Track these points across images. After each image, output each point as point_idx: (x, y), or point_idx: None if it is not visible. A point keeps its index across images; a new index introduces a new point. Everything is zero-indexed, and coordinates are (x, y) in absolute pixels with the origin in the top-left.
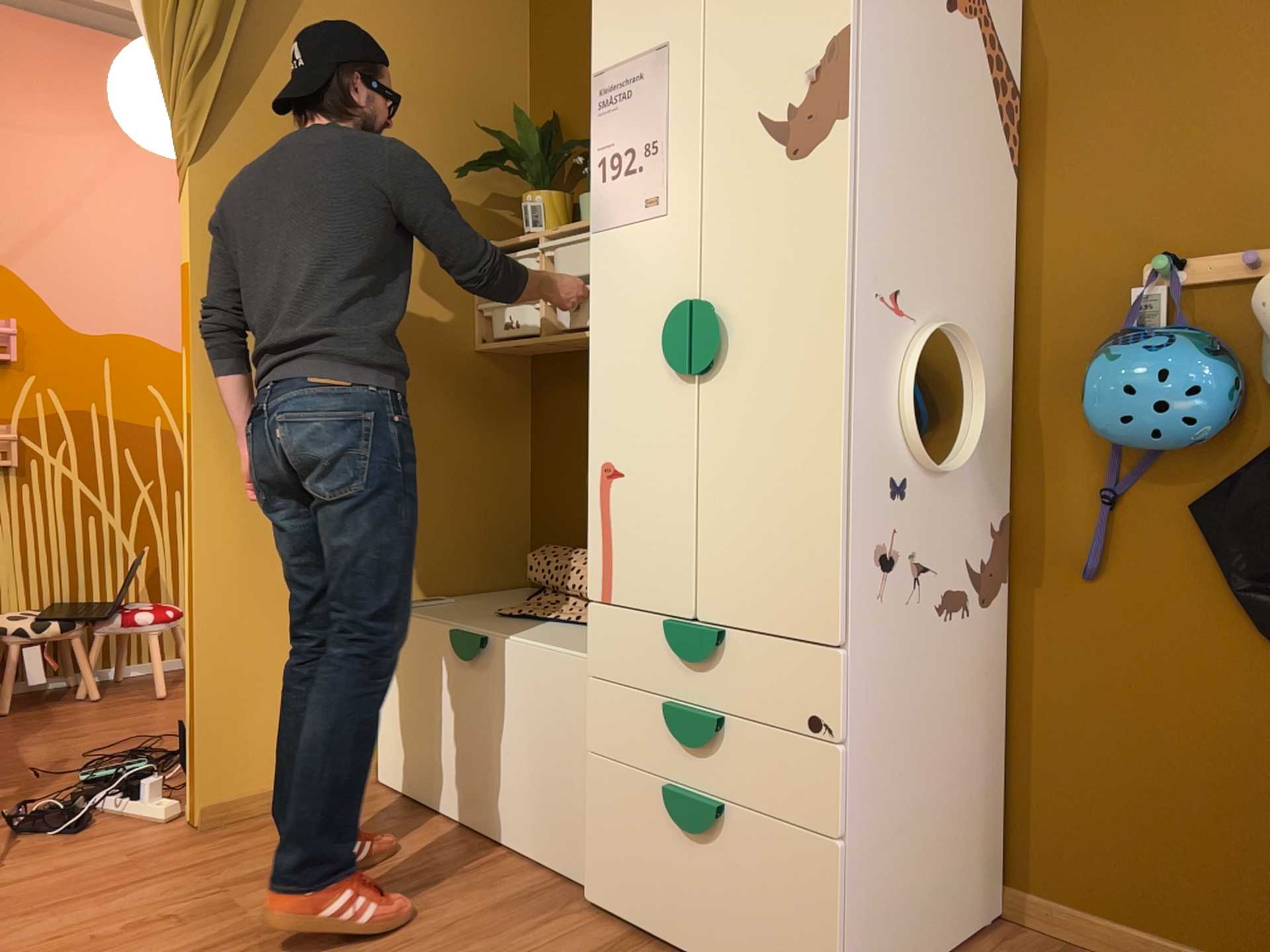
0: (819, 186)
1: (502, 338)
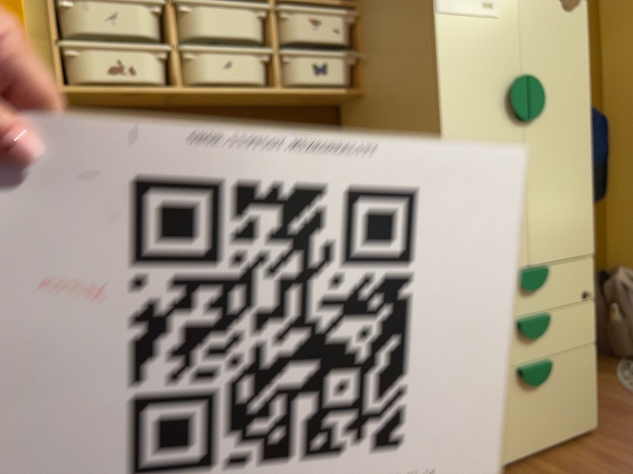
0: (579, 27)
1: (109, 84)
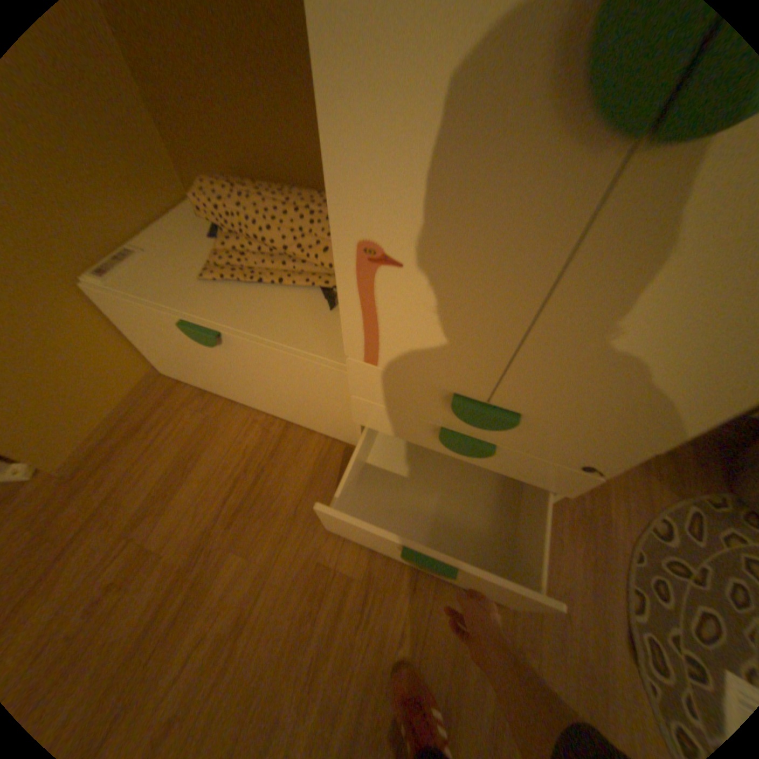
0: None
1: None
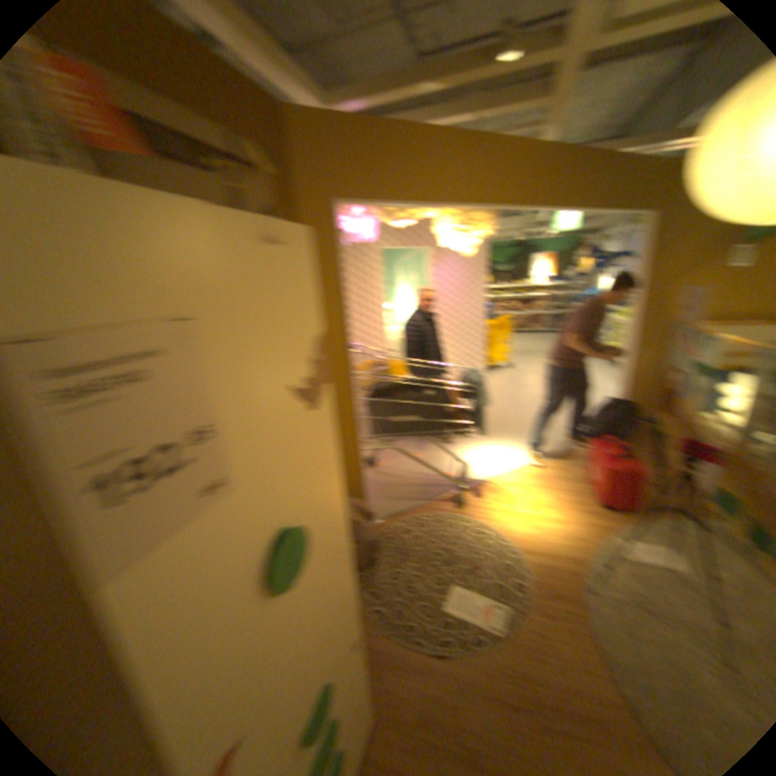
0: (327, 422)
1: None
